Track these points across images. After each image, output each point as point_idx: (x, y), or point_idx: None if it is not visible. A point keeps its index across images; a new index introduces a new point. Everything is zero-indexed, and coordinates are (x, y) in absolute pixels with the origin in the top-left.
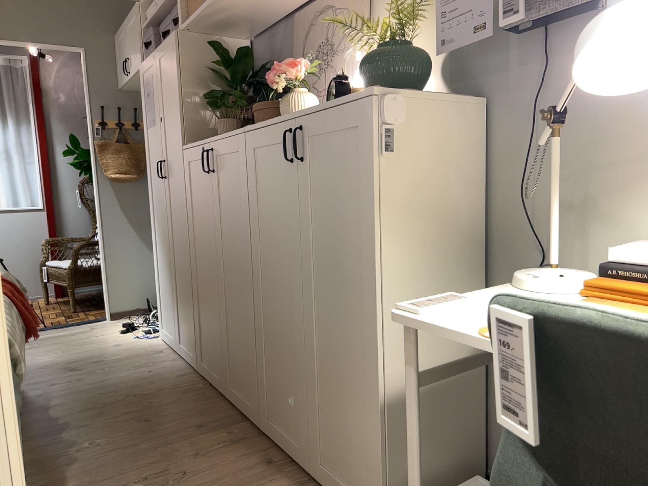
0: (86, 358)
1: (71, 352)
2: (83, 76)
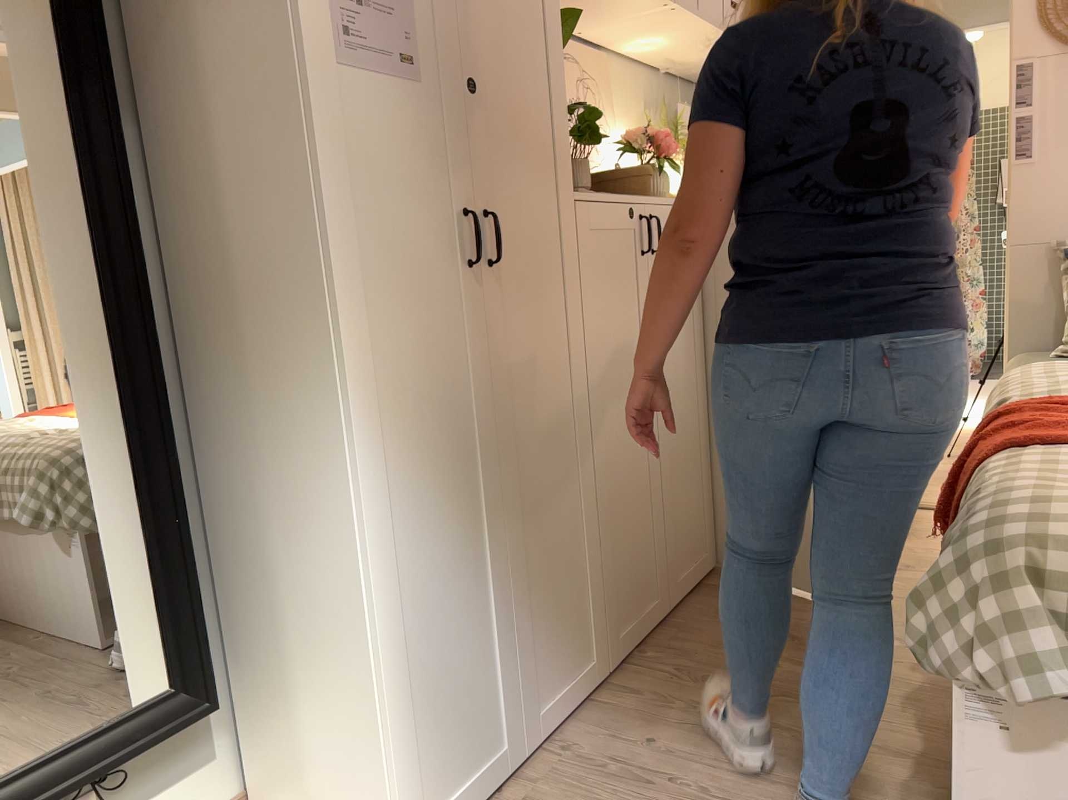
0: None
1: None
2: None
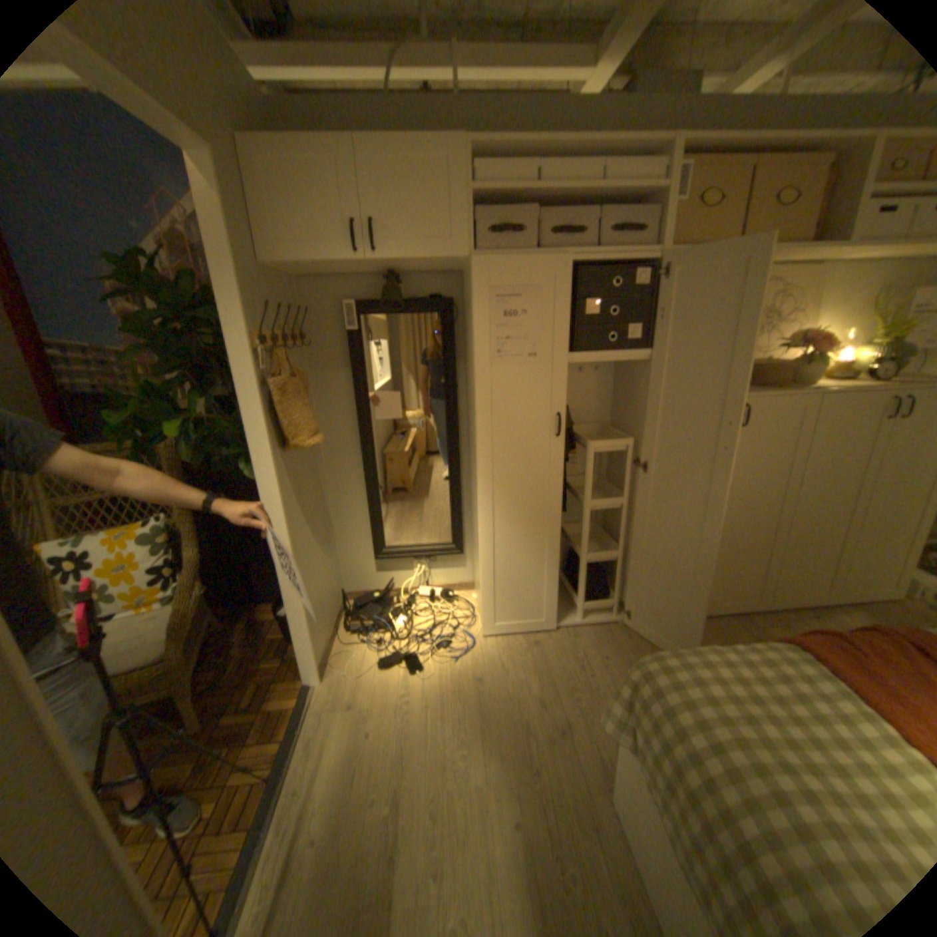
0: (519, 717)
1: (474, 736)
2: (212, 221)
